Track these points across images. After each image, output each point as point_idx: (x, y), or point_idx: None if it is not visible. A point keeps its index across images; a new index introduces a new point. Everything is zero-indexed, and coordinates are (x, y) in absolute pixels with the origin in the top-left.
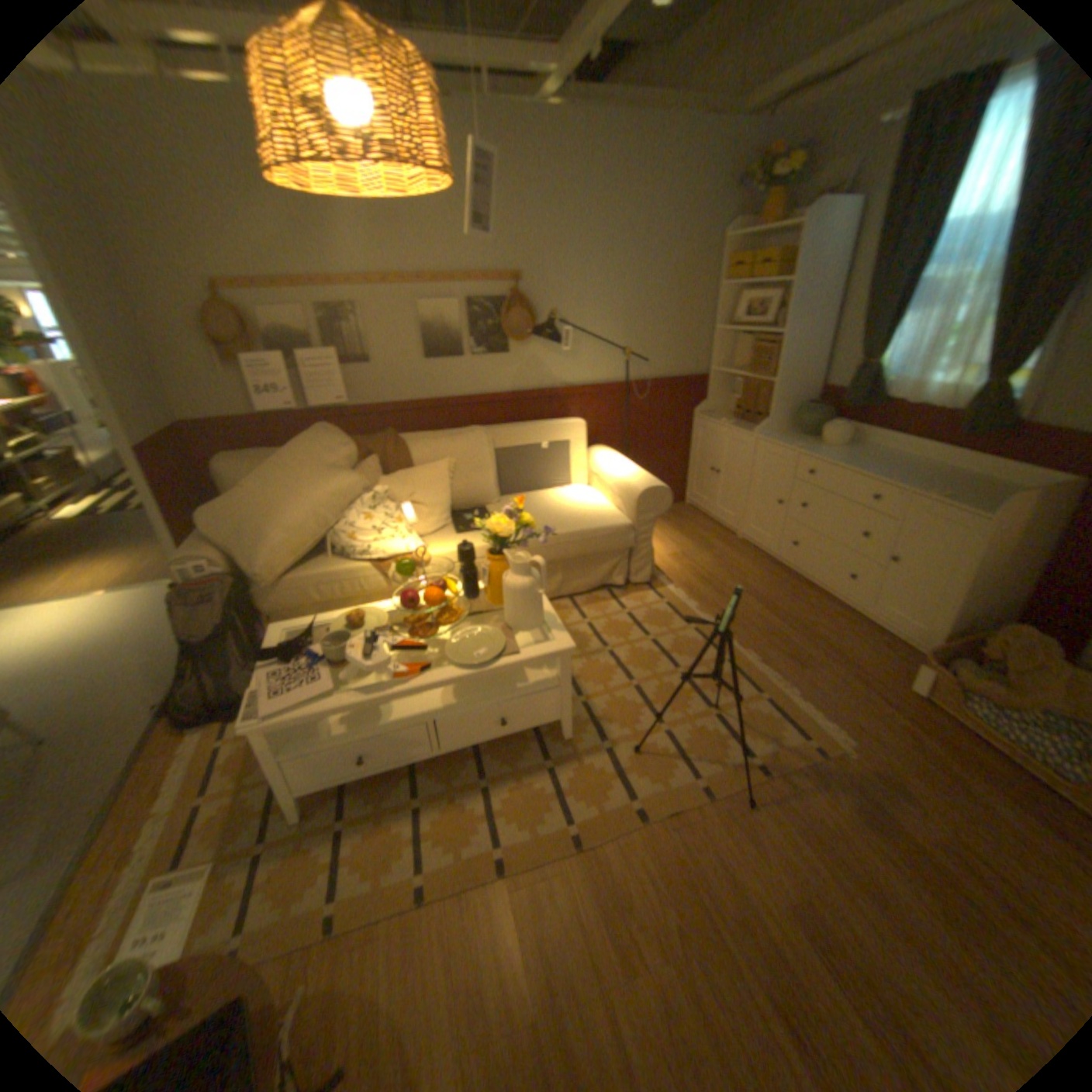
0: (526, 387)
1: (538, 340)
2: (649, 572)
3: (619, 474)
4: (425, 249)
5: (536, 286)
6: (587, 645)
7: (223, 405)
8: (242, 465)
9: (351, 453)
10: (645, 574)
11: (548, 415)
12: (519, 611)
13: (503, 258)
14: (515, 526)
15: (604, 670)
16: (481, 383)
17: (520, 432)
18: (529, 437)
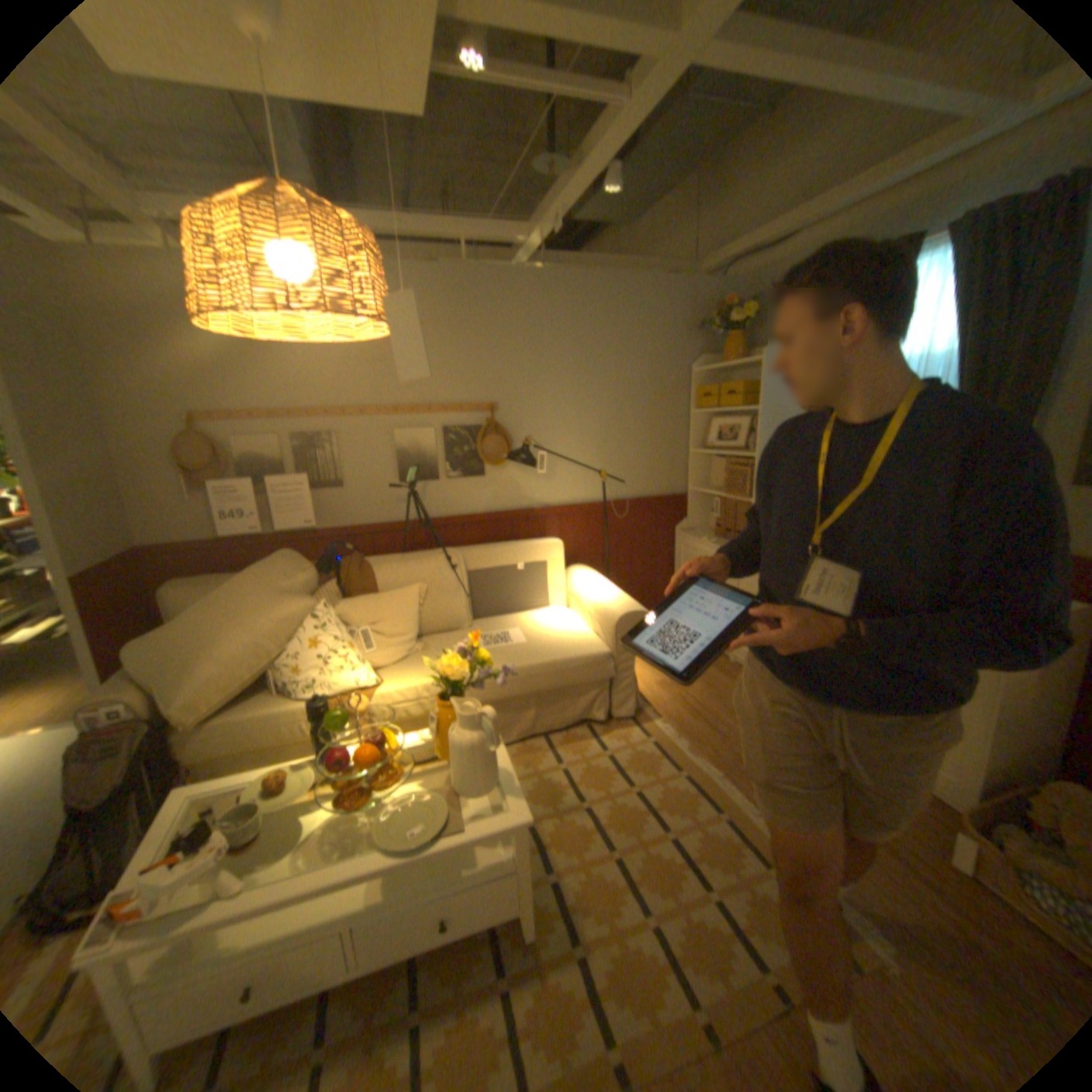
0: (503, 508)
1: (514, 463)
2: (634, 704)
3: (598, 596)
4: (403, 384)
5: (512, 414)
6: (561, 799)
7: (188, 529)
8: (193, 592)
9: (312, 577)
10: (630, 707)
11: (526, 534)
12: (466, 774)
13: (479, 390)
14: (470, 665)
15: (580, 835)
16: (457, 504)
17: (493, 554)
18: (502, 558)
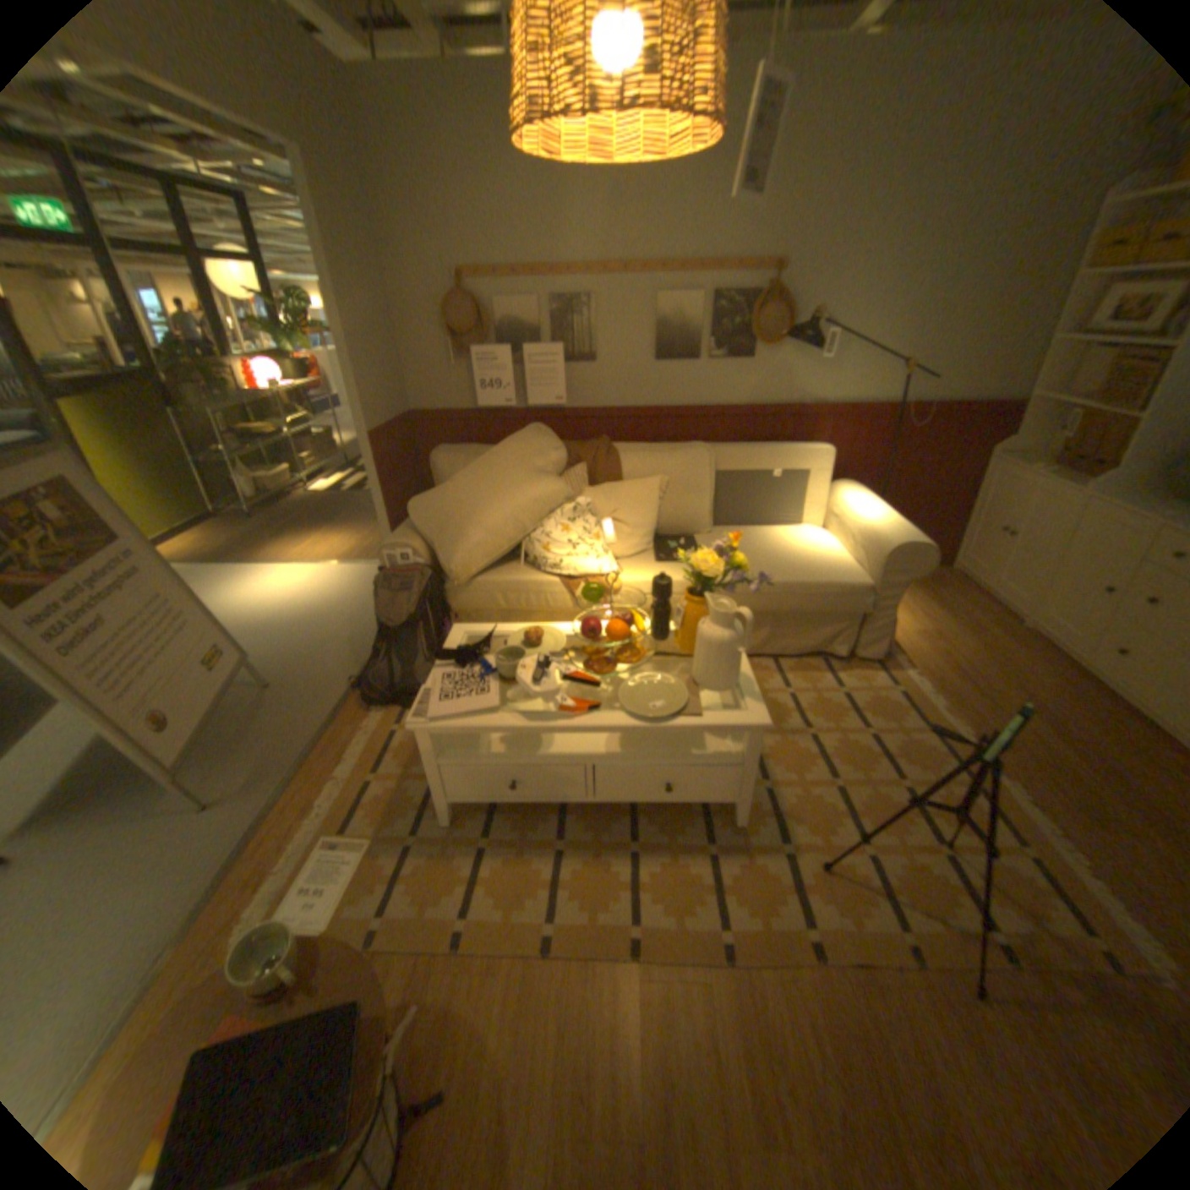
0: (767, 401)
1: (793, 344)
2: (886, 648)
3: (870, 520)
4: (677, 232)
5: (804, 276)
6: (785, 721)
7: (452, 398)
8: (458, 460)
9: (561, 459)
10: (880, 650)
11: (789, 437)
12: (711, 668)
13: (768, 241)
14: (724, 566)
15: (802, 757)
16: (714, 393)
17: (751, 455)
18: (760, 461)
